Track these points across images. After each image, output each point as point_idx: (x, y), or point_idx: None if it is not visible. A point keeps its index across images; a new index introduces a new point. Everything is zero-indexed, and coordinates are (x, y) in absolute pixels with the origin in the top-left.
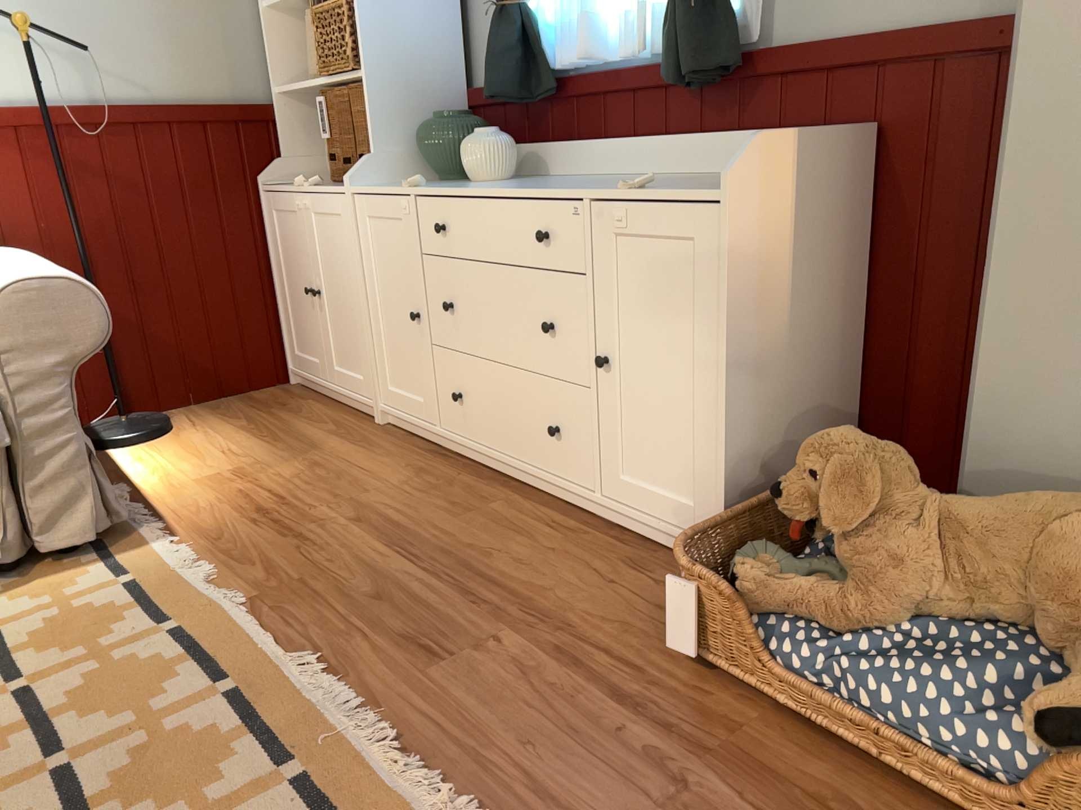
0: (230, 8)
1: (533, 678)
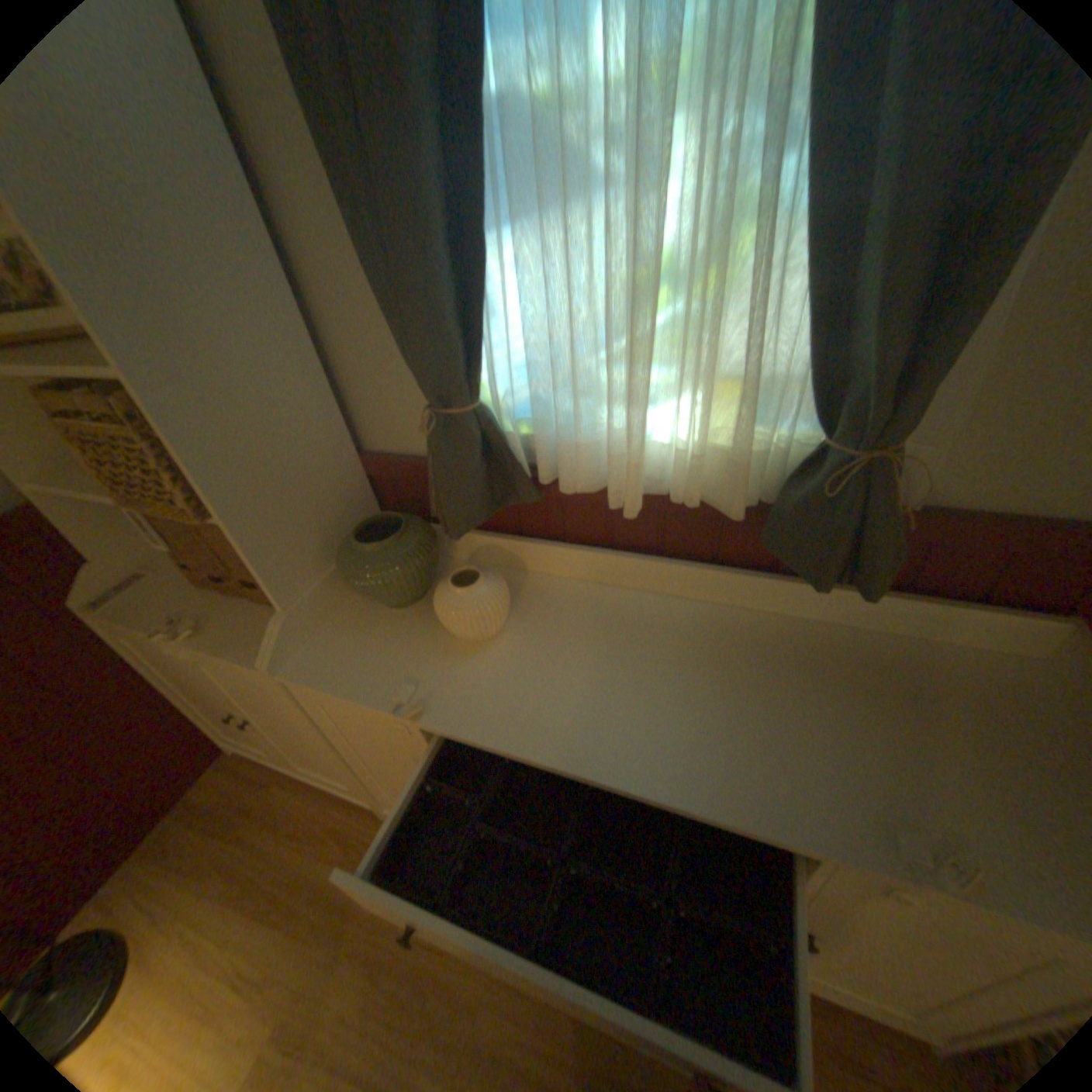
0: None
1: None
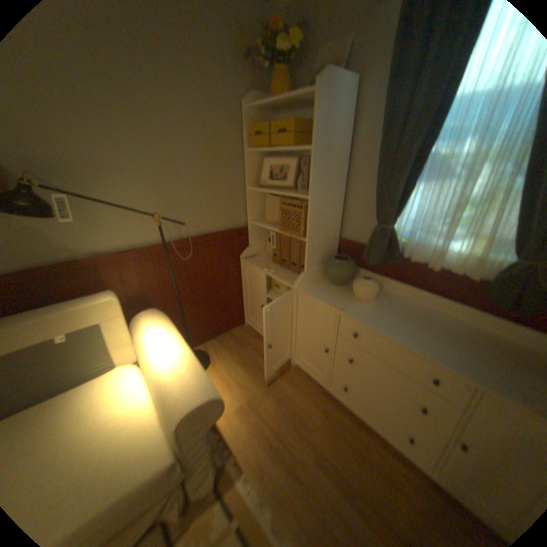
0: (234, 188)
1: None
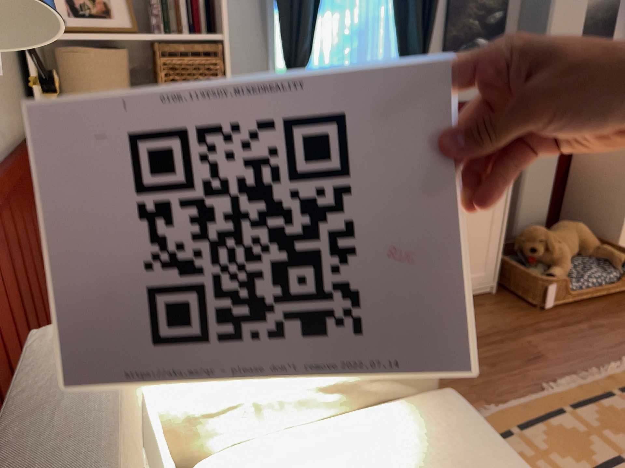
0: None
1: (554, 339)
